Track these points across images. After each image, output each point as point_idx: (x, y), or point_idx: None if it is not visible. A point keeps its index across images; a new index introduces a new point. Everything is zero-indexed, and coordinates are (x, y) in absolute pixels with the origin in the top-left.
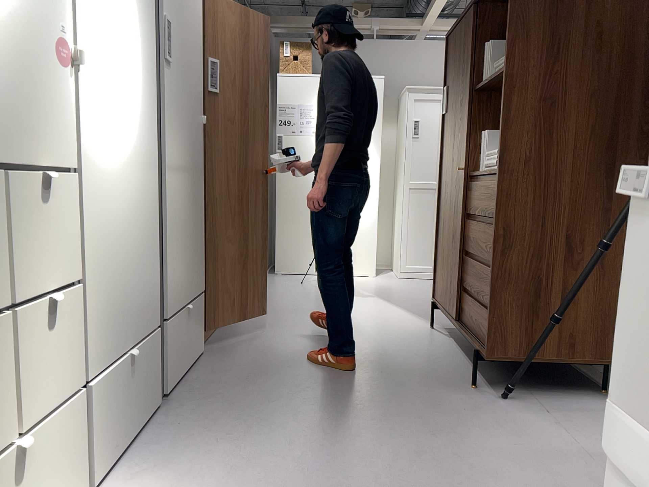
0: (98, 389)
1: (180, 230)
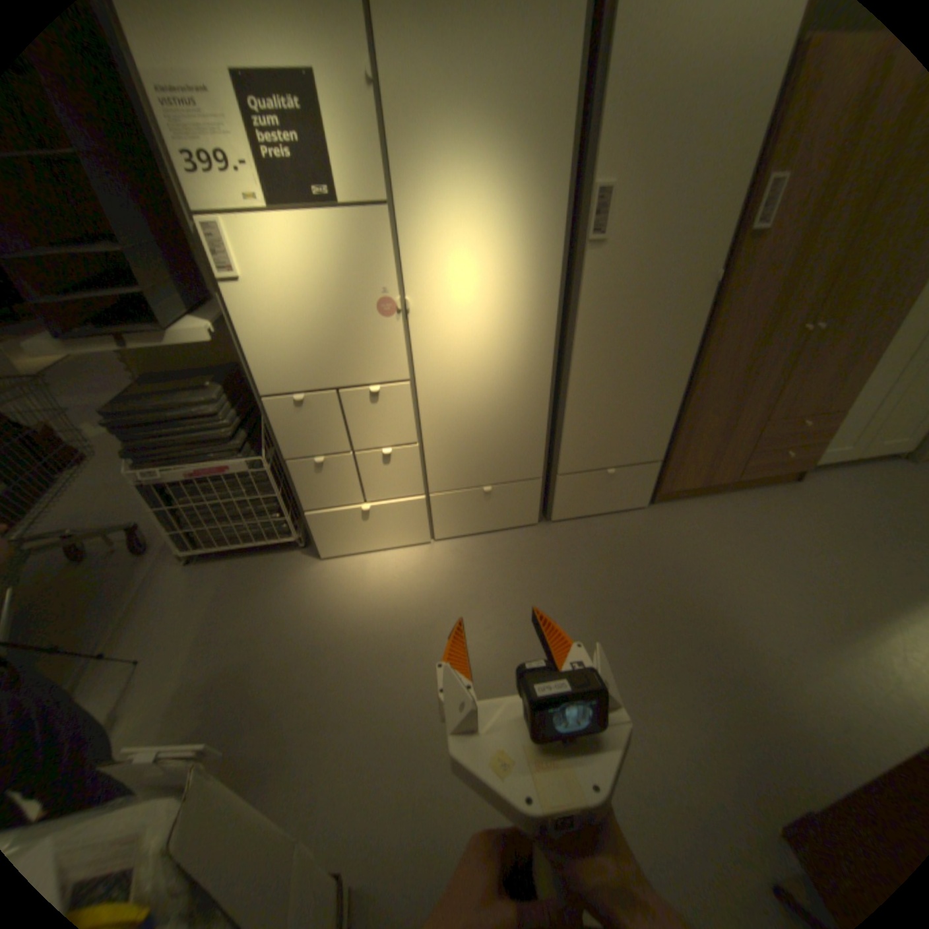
0: (443, 498)
1: (606, 408)
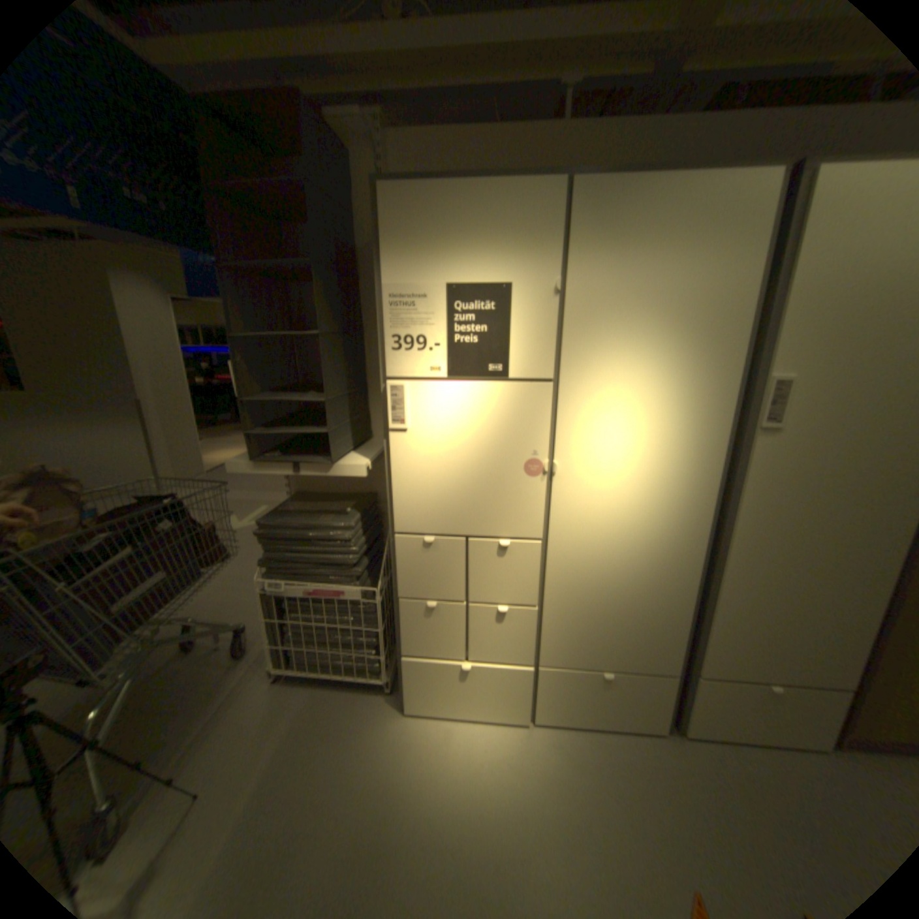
0: (554, 676)
1: (774, 608)
